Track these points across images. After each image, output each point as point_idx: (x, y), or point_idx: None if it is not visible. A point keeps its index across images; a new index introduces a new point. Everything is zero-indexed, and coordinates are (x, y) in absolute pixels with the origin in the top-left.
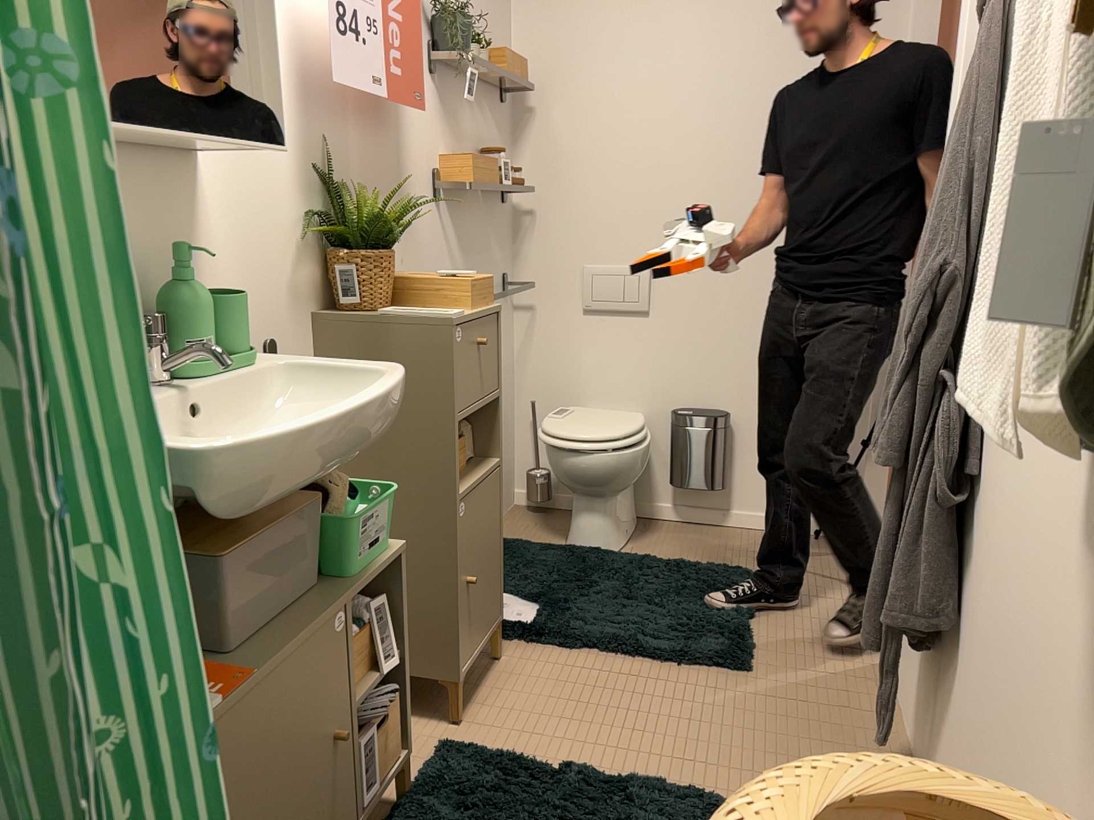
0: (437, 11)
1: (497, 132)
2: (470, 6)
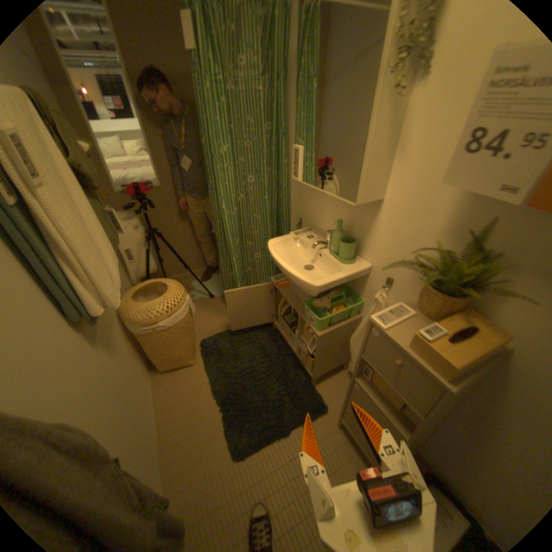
0: None
1: None
2: None
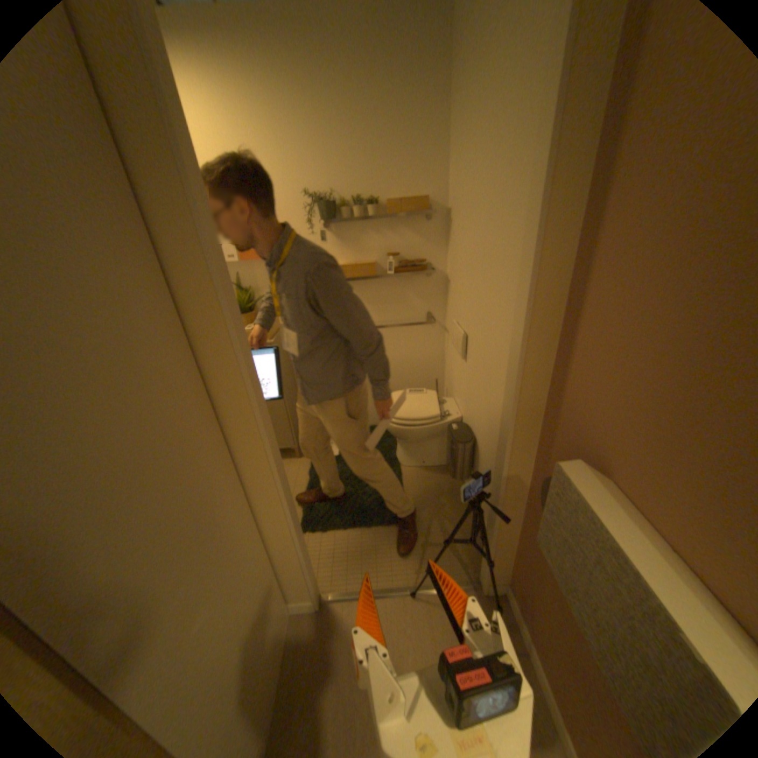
0: (325, 193)
1: (417, 234)
2: (375, 172)
